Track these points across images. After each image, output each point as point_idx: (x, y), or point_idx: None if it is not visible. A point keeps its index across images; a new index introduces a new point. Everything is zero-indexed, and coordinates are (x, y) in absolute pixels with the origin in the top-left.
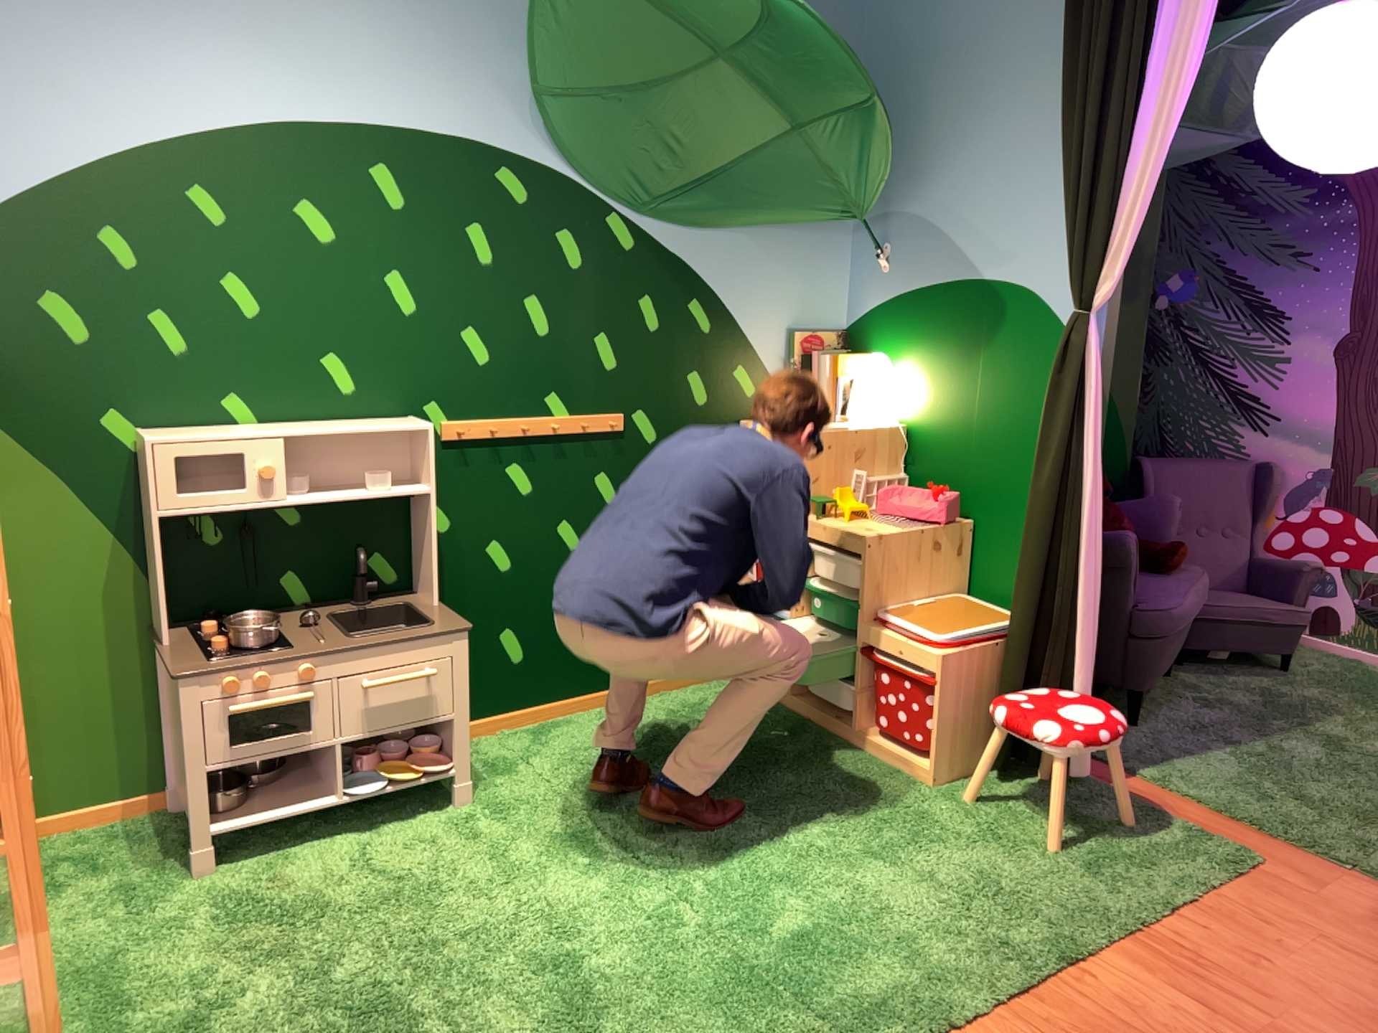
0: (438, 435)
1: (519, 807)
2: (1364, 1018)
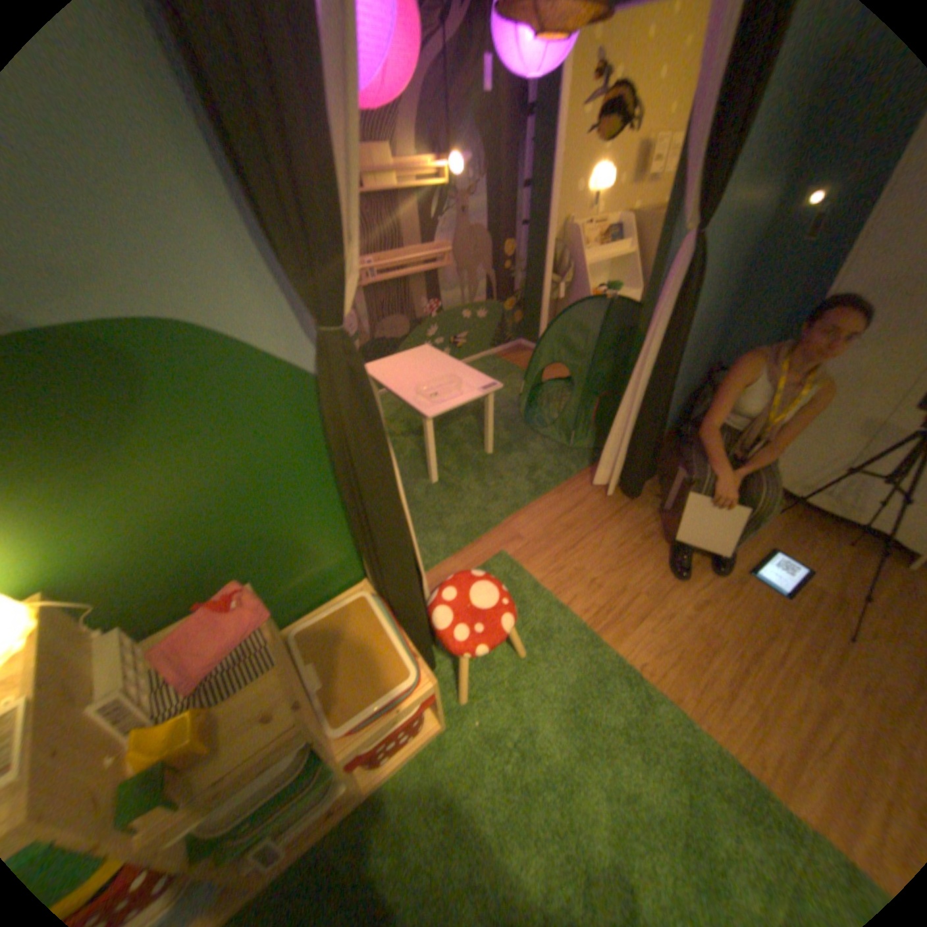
0: None
1: None
2: (621, 560)
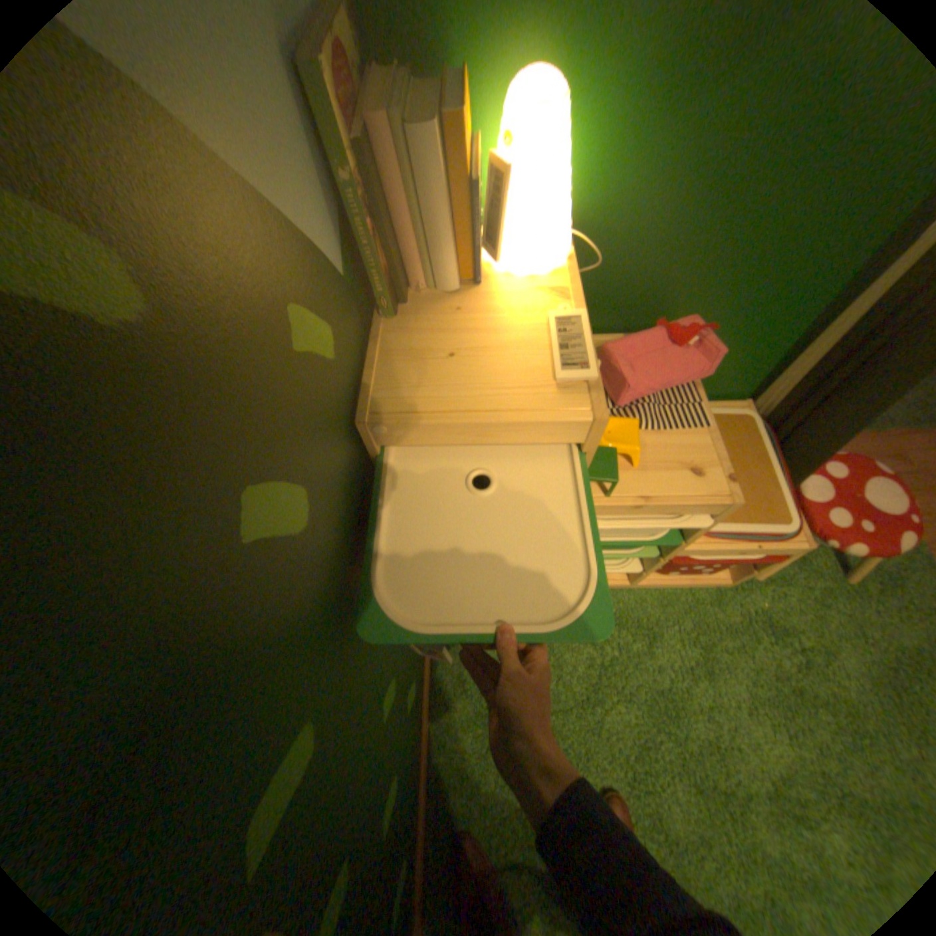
0: None
1: None
2: None
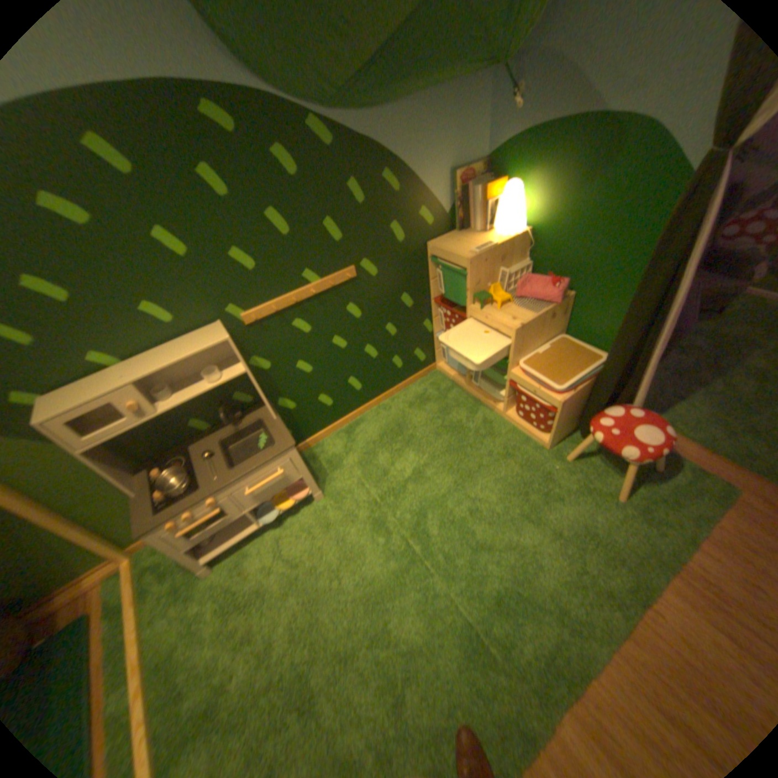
0: (243, 322)
1: (346, 496)
2: None
